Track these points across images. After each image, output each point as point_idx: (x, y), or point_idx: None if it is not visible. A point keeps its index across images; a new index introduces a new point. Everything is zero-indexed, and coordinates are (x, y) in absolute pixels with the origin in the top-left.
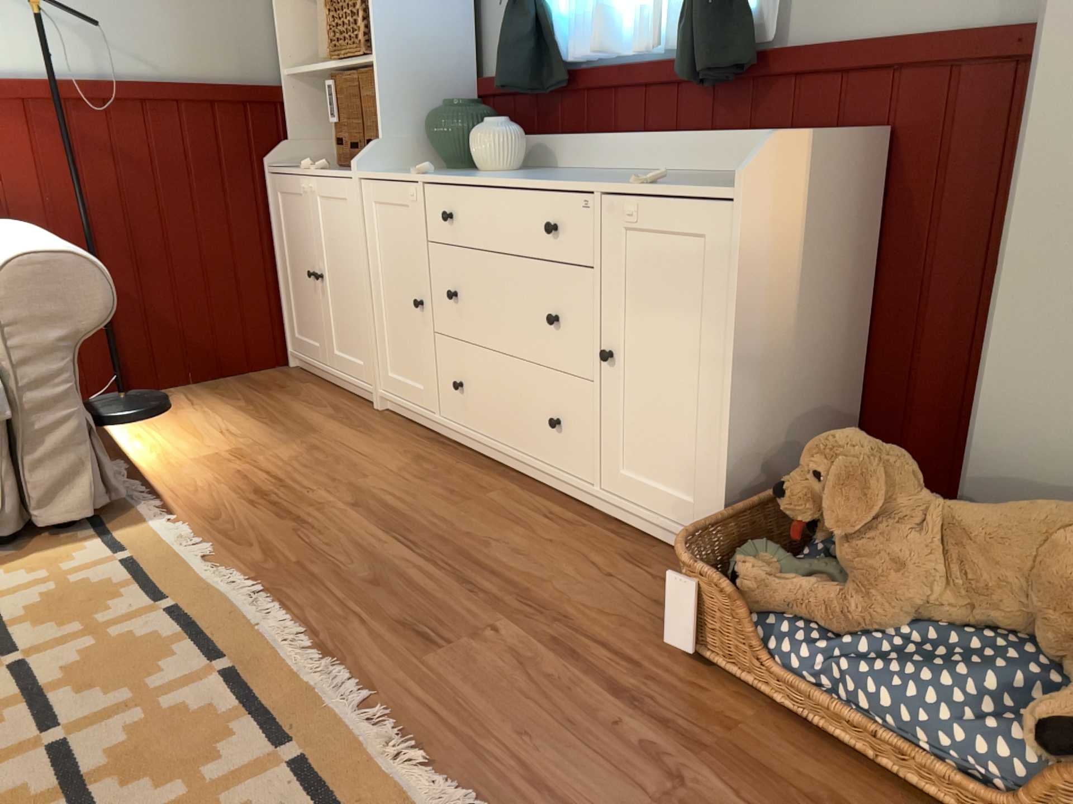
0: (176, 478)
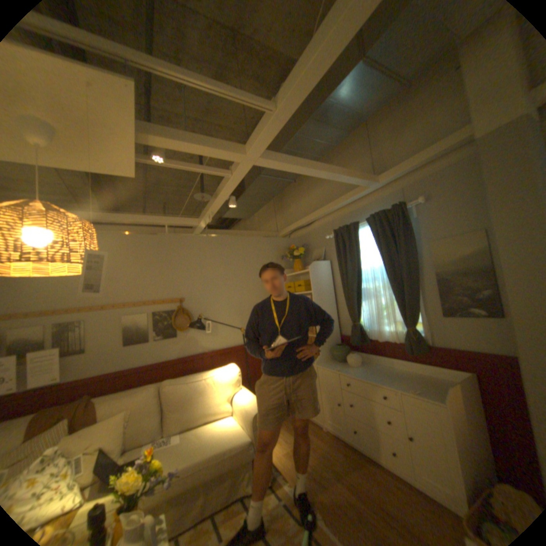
0: (281, 465)
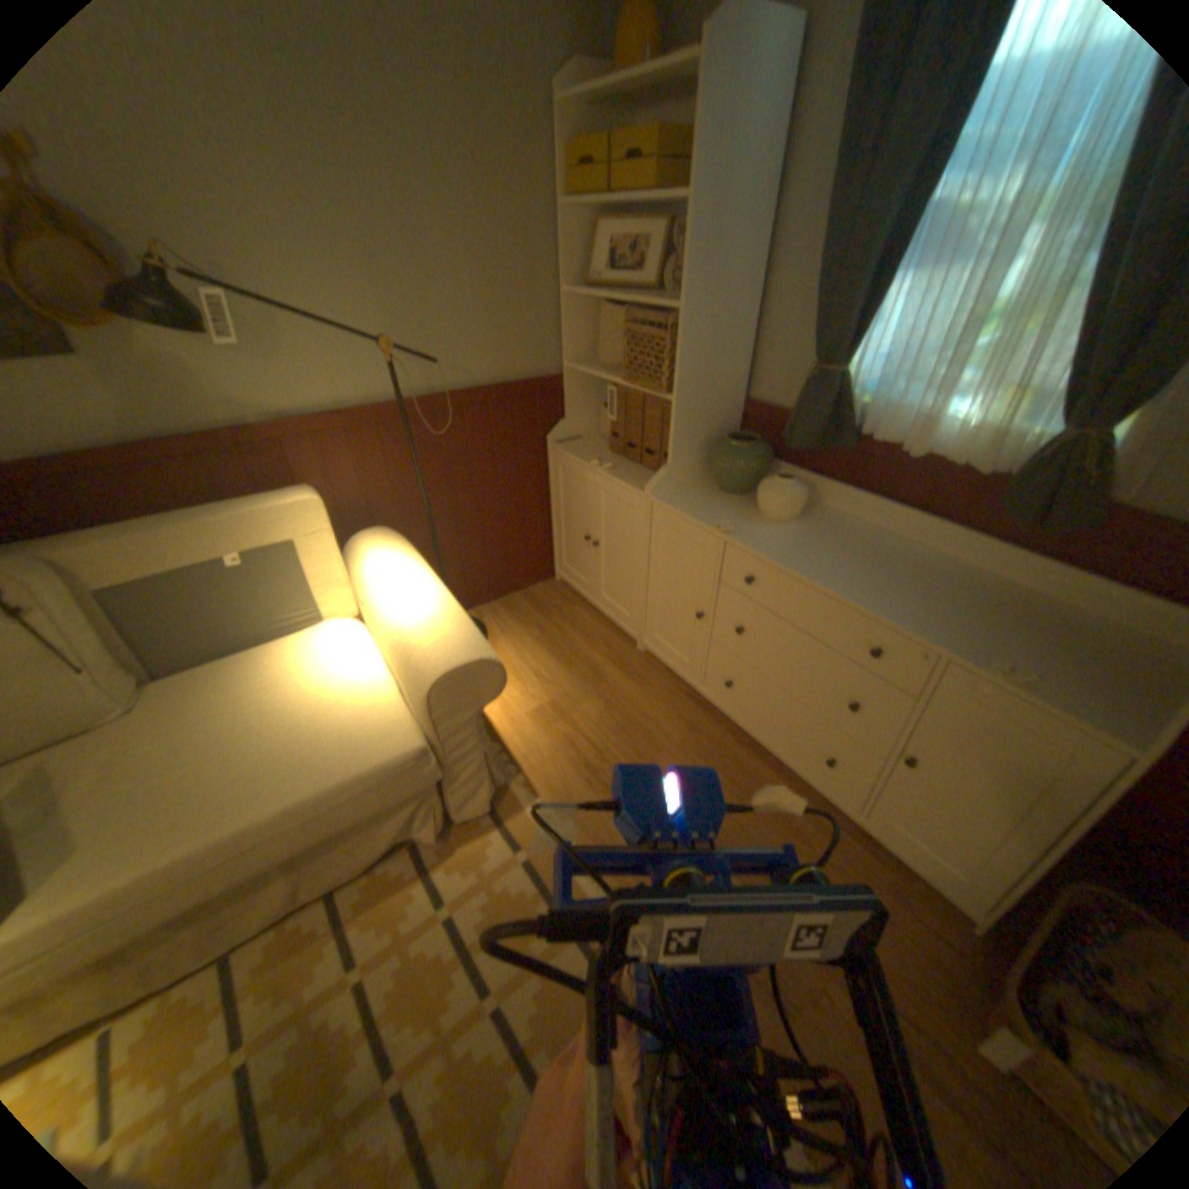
0: (522, 741)
